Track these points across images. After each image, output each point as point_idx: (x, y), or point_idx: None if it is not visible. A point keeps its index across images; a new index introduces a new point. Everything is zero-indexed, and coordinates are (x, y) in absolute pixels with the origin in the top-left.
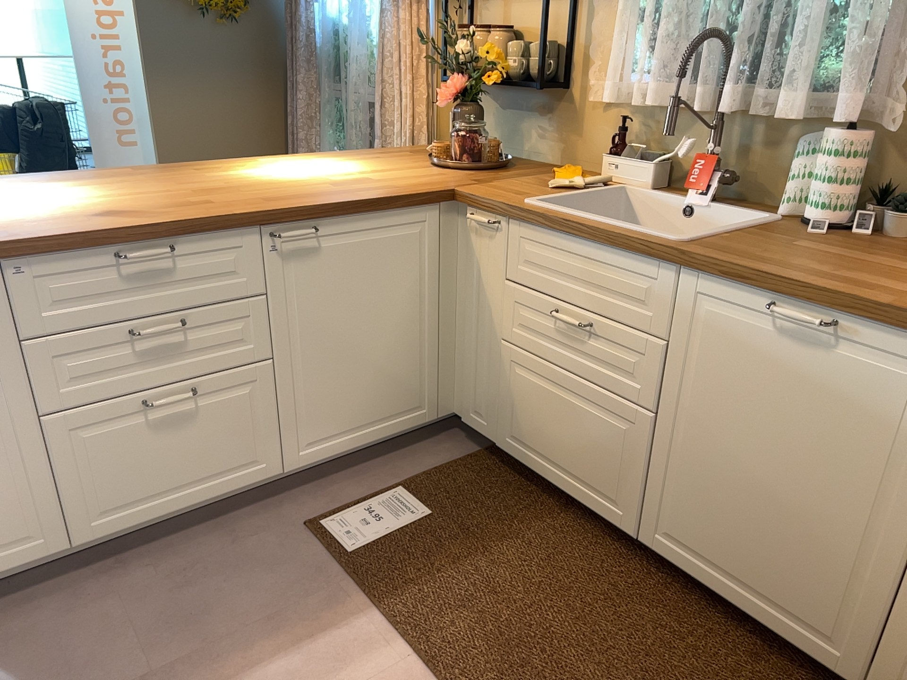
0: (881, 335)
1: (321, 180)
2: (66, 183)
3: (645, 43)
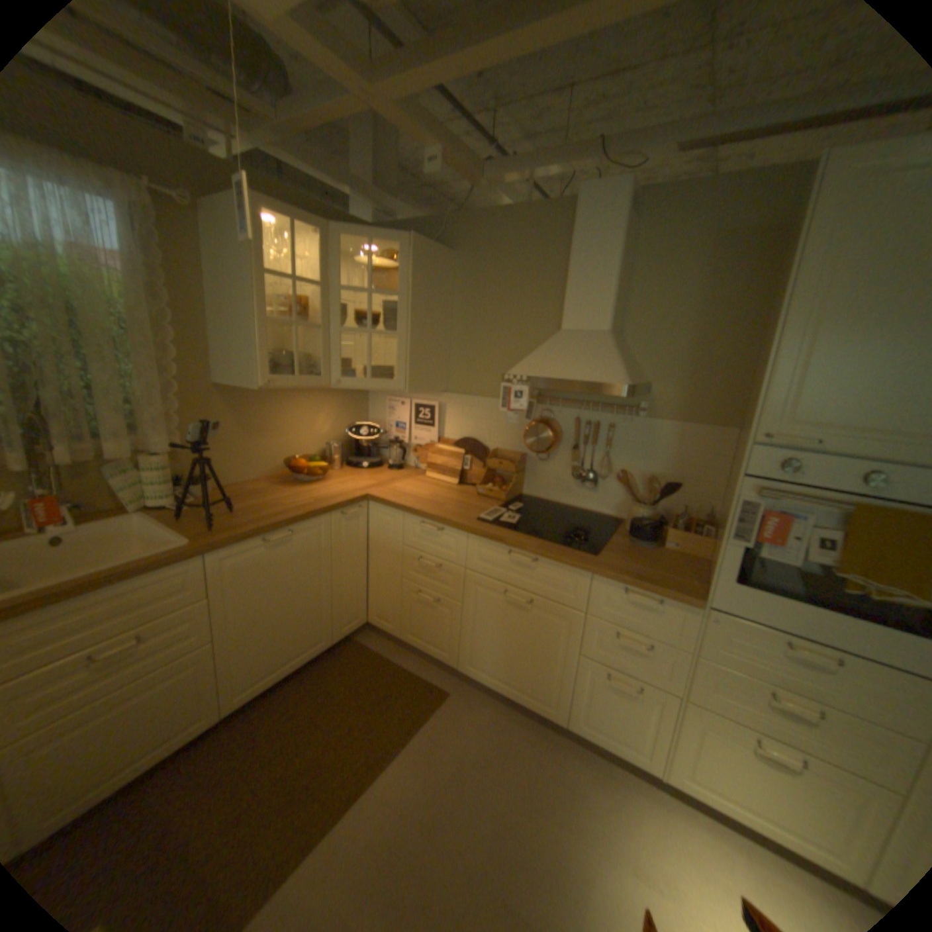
0: (304, 525)
1: None
2: None
3: None
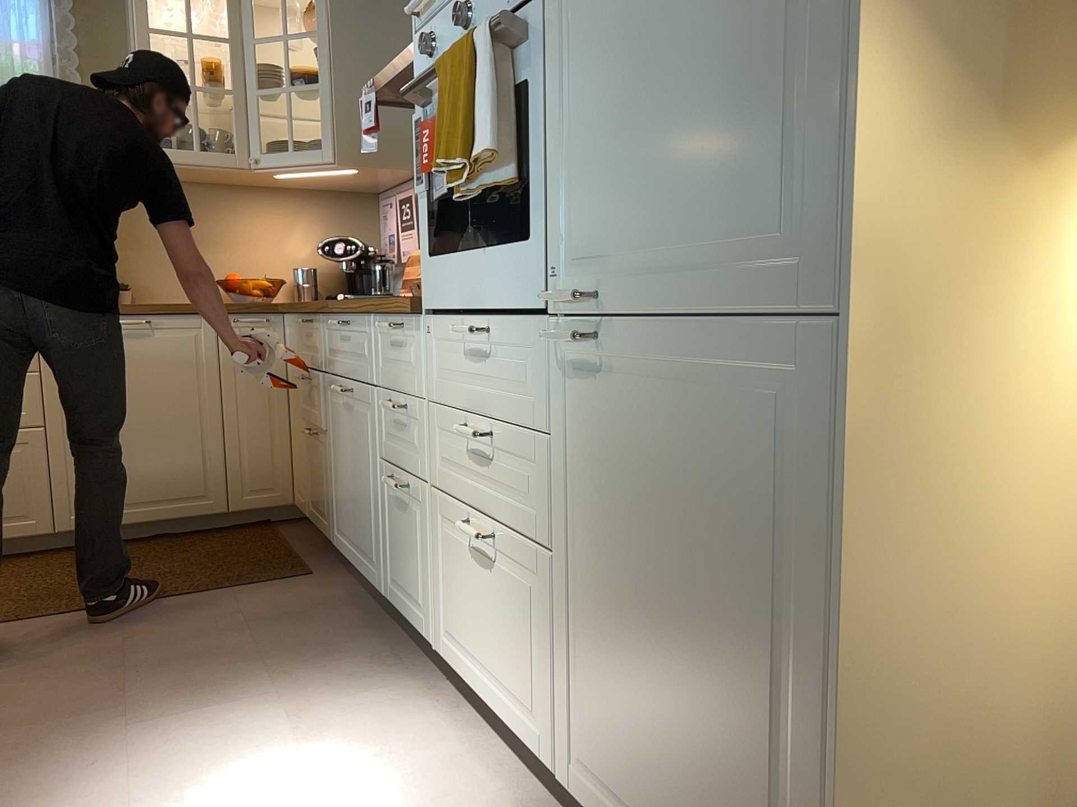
0: (172, 319)
1: None
2: None
3: None
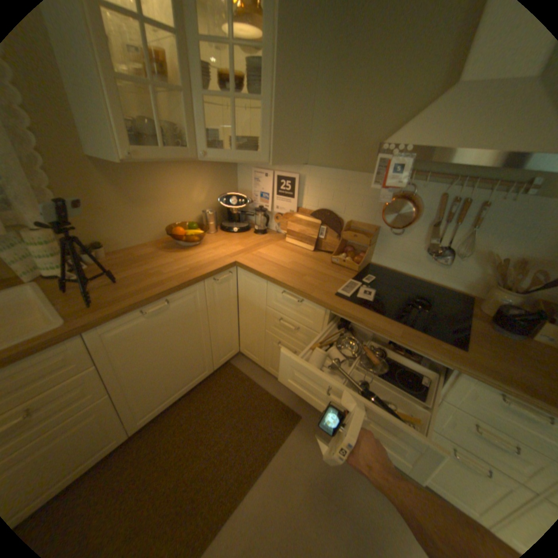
0: (180, 293)
1: None
2: None
3: None
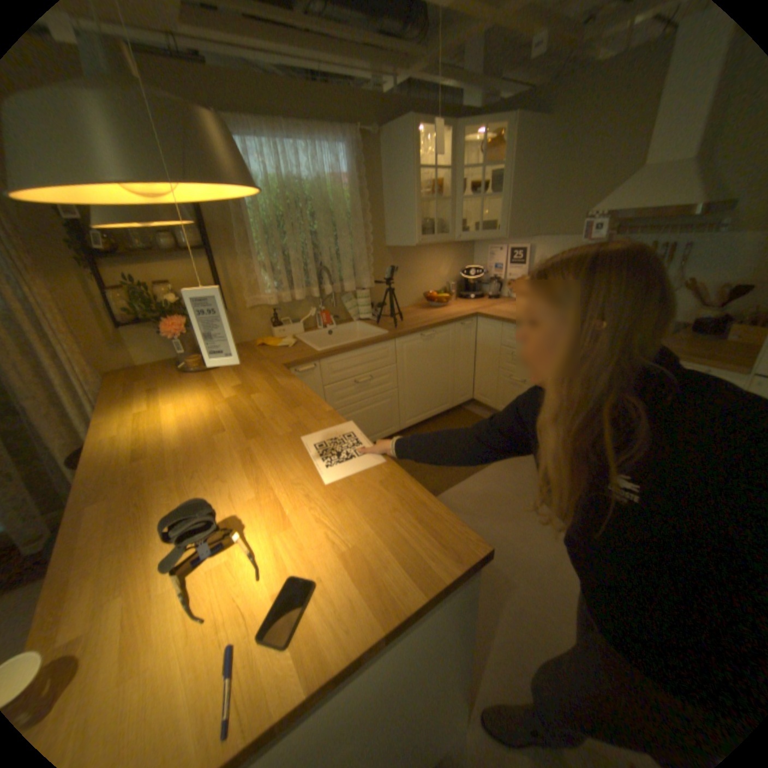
0: (440, 329)
1: (232, 401)
2: (150, 535)
3: (269, 277)
